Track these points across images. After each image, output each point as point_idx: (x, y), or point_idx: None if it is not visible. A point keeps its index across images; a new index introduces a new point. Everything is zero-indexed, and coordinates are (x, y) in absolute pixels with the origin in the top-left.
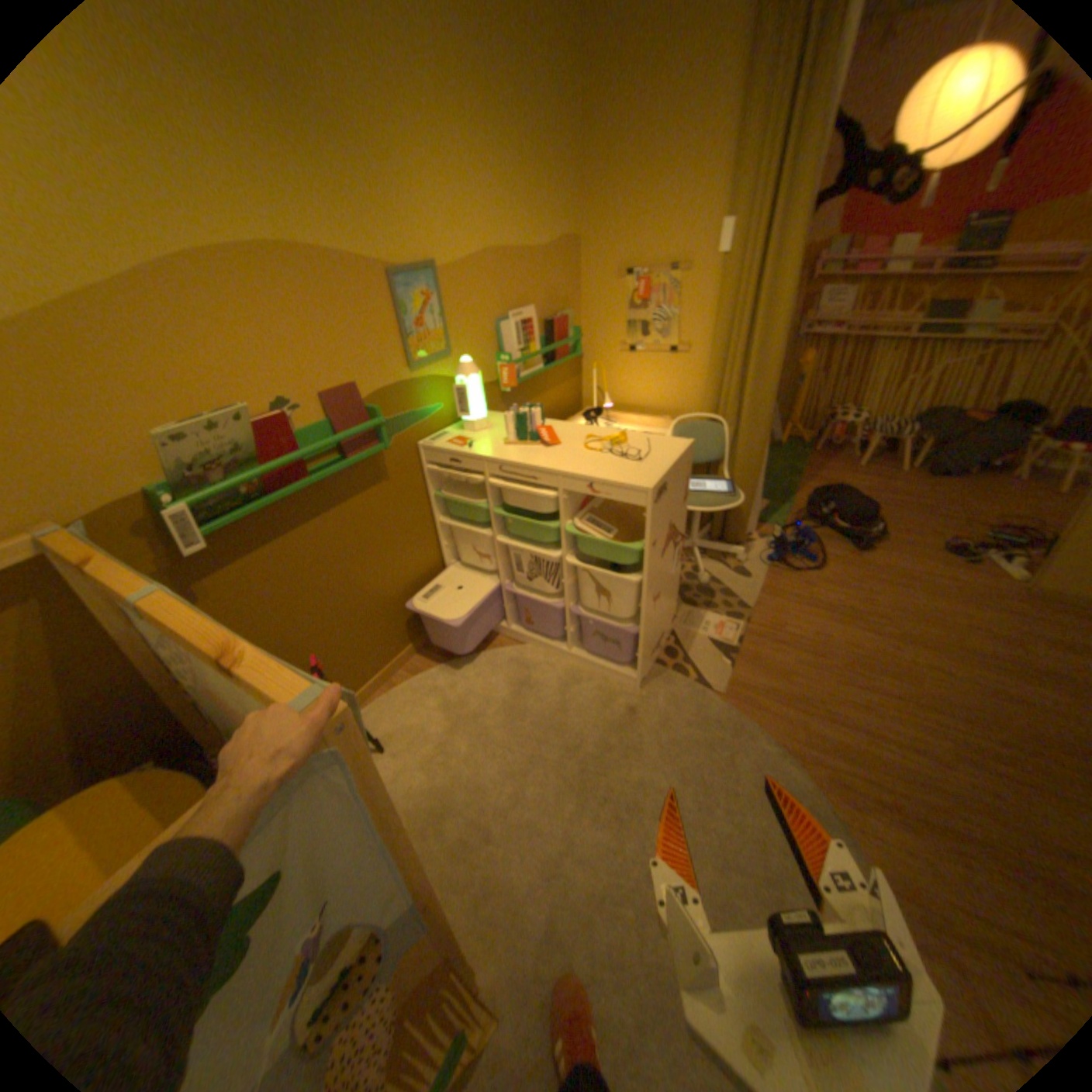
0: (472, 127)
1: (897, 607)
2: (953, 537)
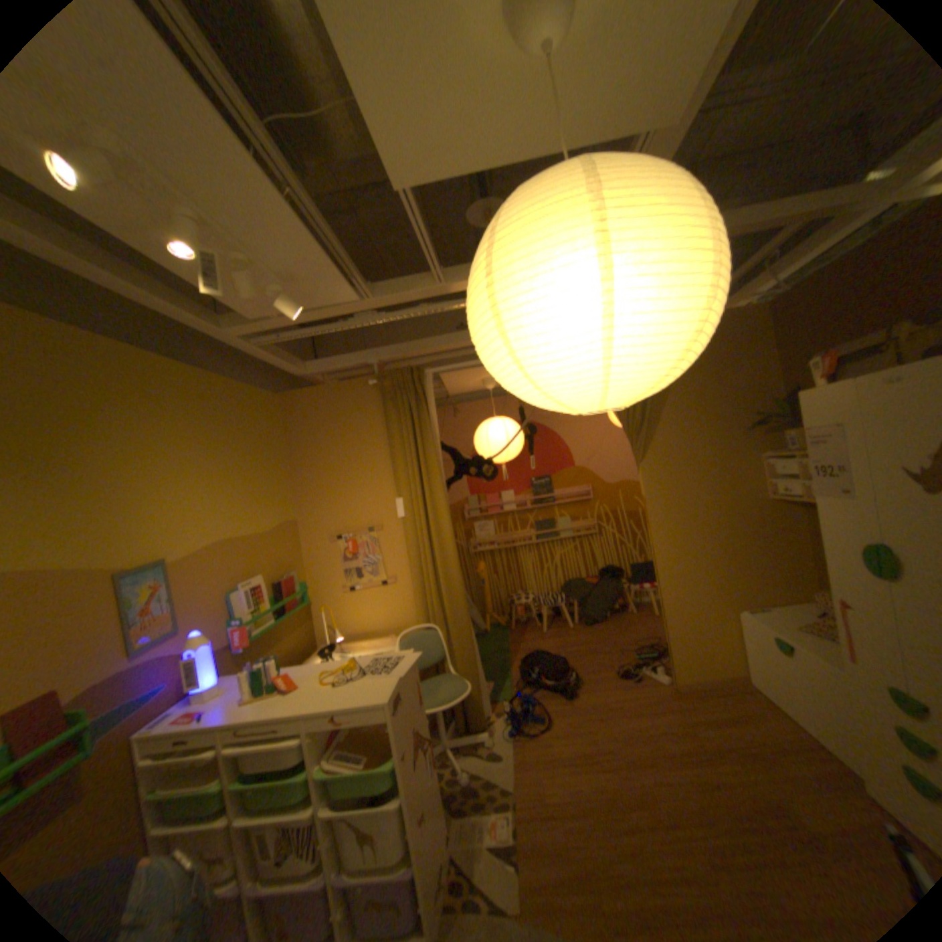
0: (205, 469)
1: (613, 740)
2: (620, 667)
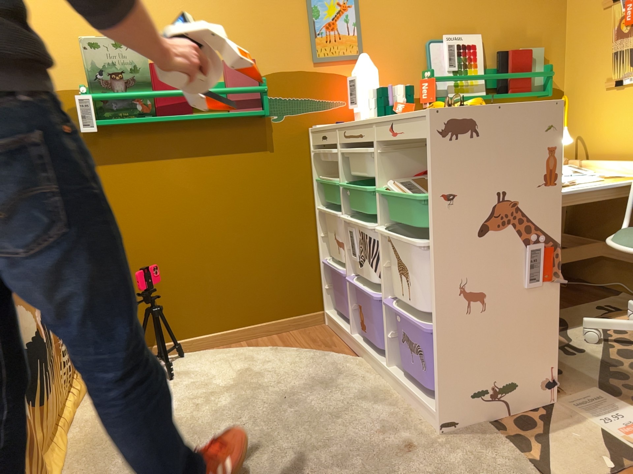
0: None
1: None
2: None
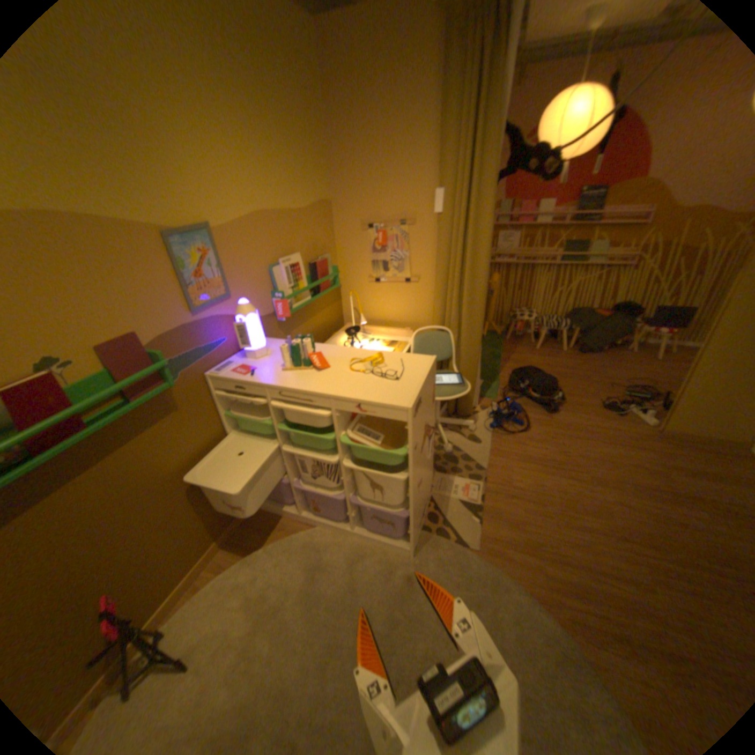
0: (236, 115)
1: (584, 456)
2: (606, 397)
